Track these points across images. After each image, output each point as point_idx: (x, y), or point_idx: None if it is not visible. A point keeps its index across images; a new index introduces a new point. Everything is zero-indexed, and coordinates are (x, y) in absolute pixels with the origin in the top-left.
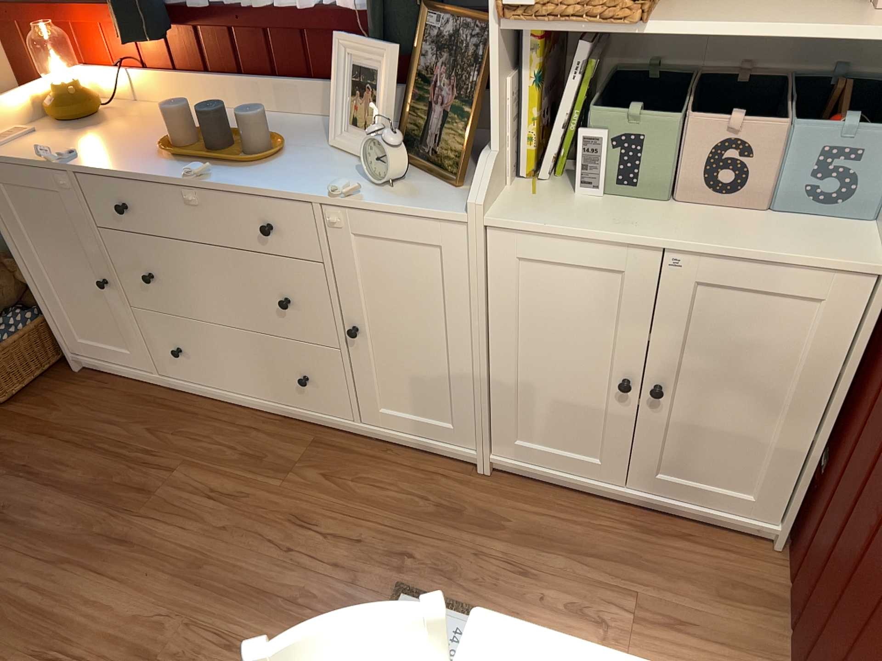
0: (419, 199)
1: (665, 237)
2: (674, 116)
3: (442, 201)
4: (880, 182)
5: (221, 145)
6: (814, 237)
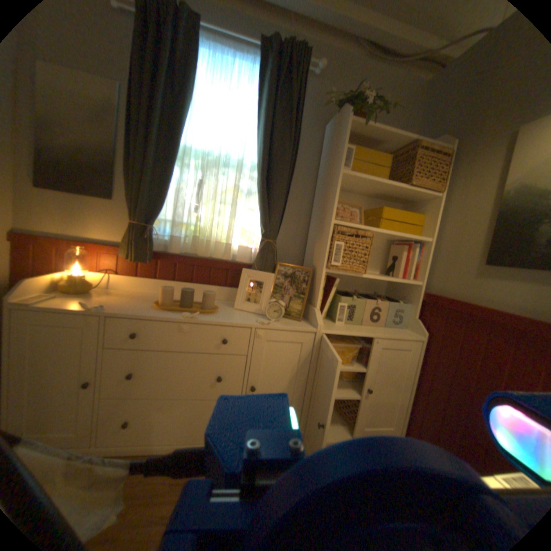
0: (292, 325)
1: (374, 334)
2: (362, 299)
3: (300, 325)
4: (411, 317)
5: (188, 304)
6: (403, 333)
